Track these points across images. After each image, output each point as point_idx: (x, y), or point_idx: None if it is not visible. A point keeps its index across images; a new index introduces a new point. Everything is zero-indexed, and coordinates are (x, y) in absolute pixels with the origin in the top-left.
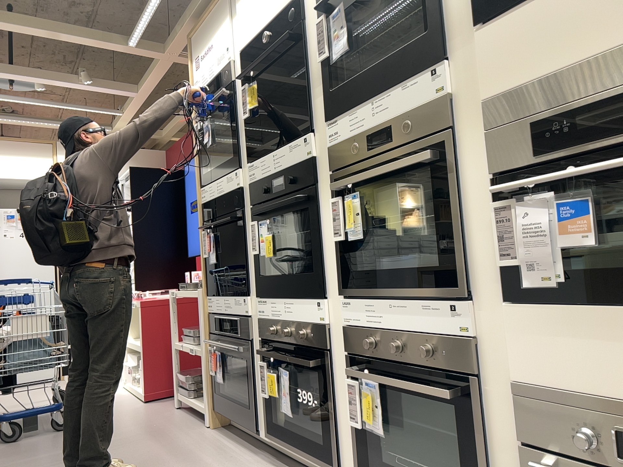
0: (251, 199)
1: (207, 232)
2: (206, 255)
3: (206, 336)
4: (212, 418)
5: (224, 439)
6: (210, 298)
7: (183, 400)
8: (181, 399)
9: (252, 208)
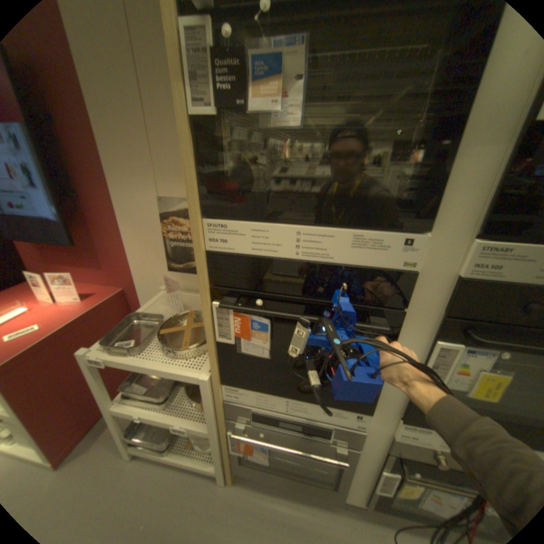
0: (459, 307)
1: (236, 308)
2: (231, 341)
3: (221, 424)
4: (229, 480)
5: (271, 503)
6: (235, 390)
7: (146, 458)
8: (140, 456)
9: (453, 322)
